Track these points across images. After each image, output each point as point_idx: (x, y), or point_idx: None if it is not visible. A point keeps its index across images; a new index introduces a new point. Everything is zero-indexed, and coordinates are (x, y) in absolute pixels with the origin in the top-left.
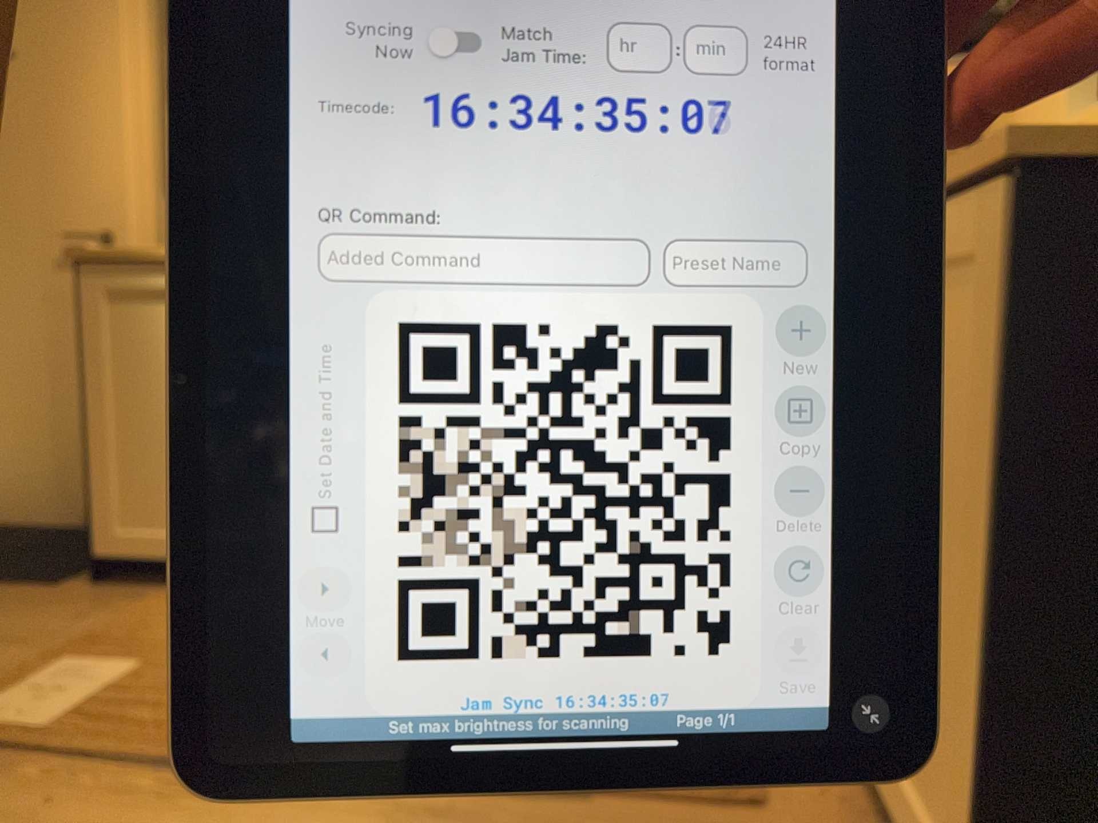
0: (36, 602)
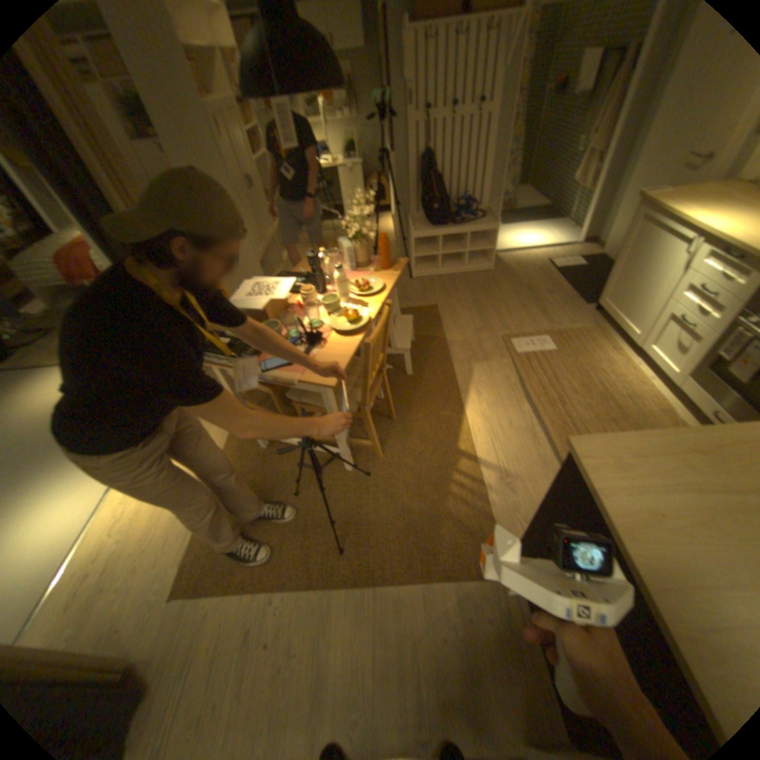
0: (574, 308)
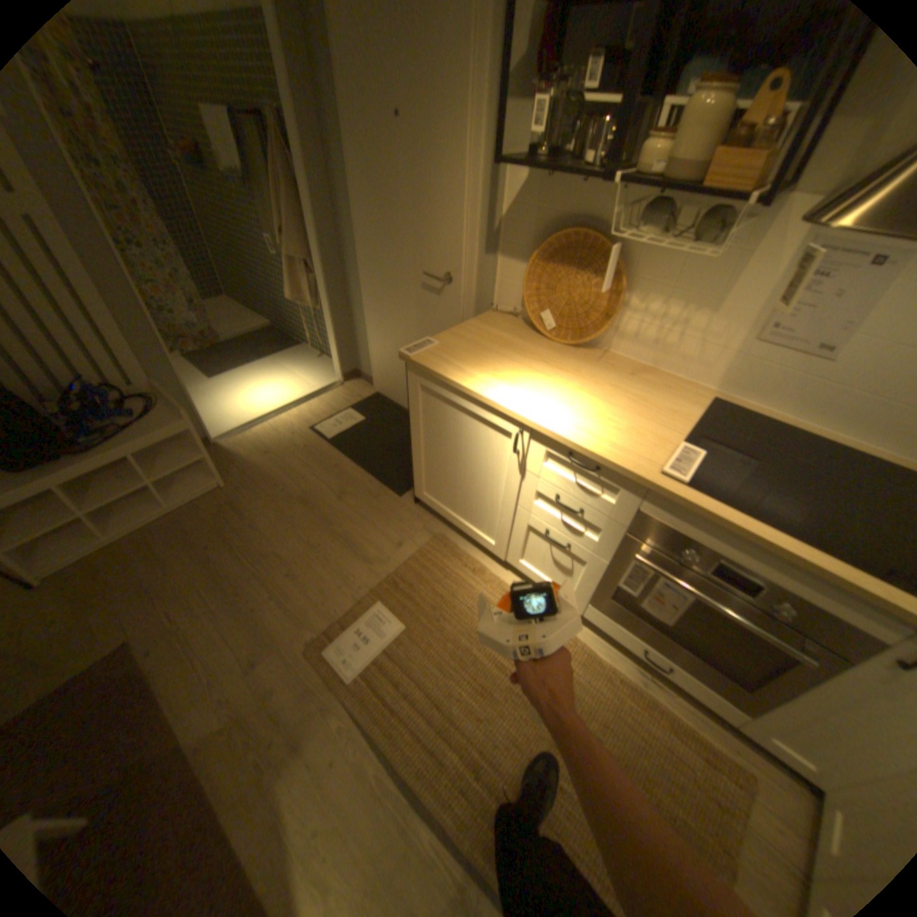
0: (390, 514)
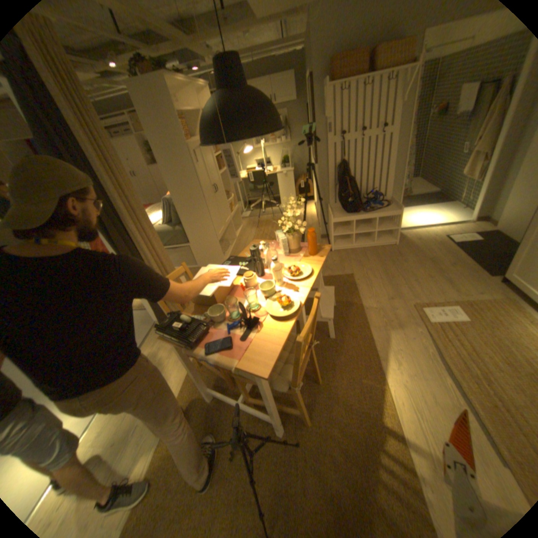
0: (481, 280)
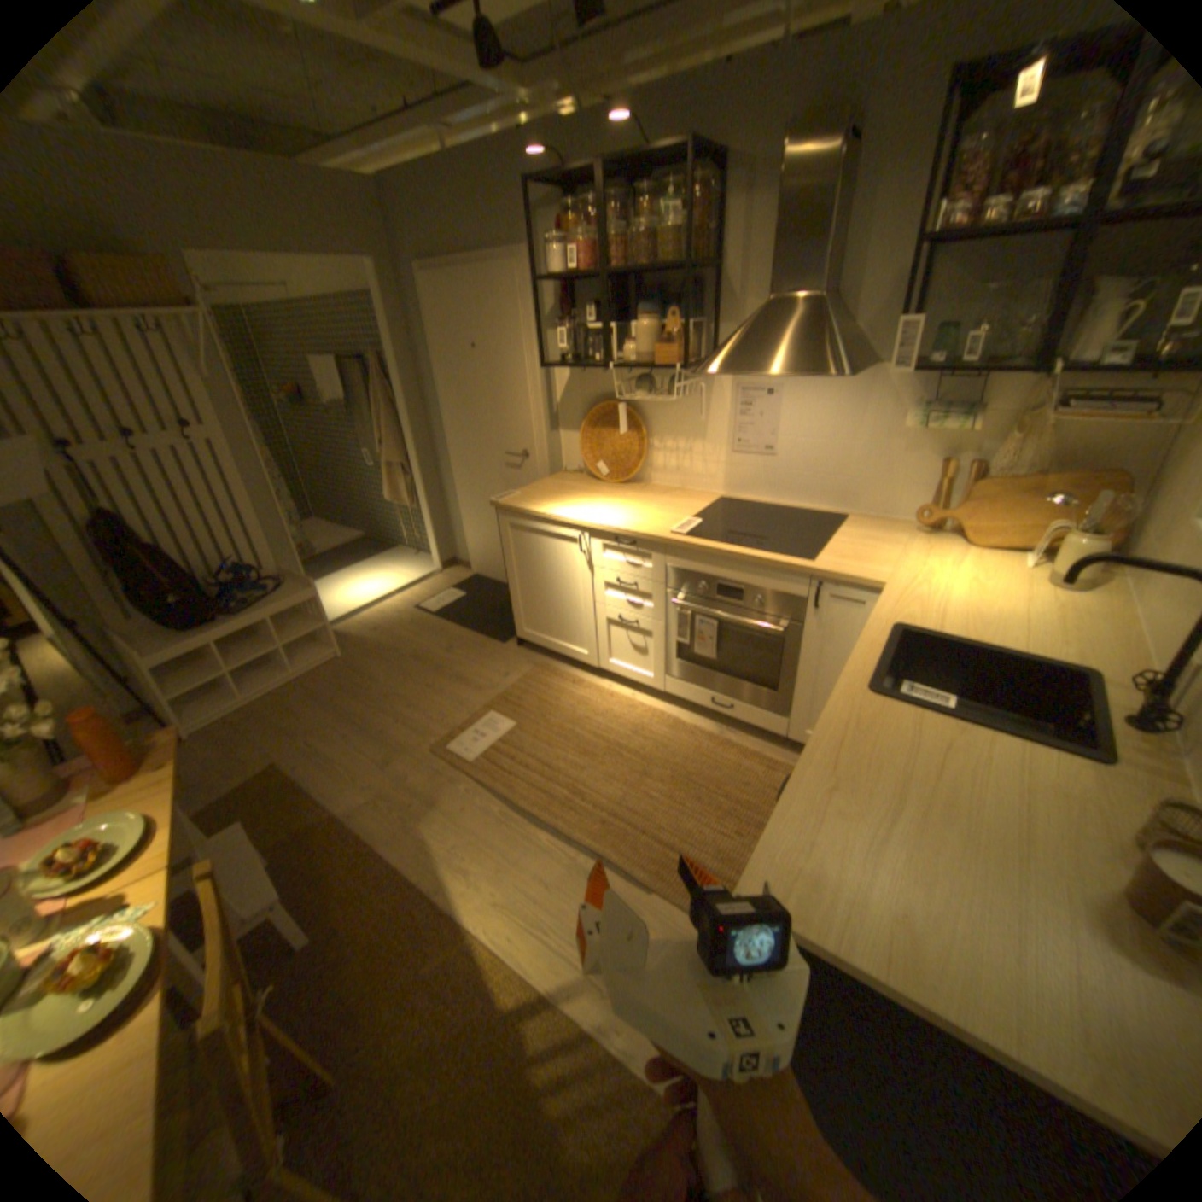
0: (496, 656)
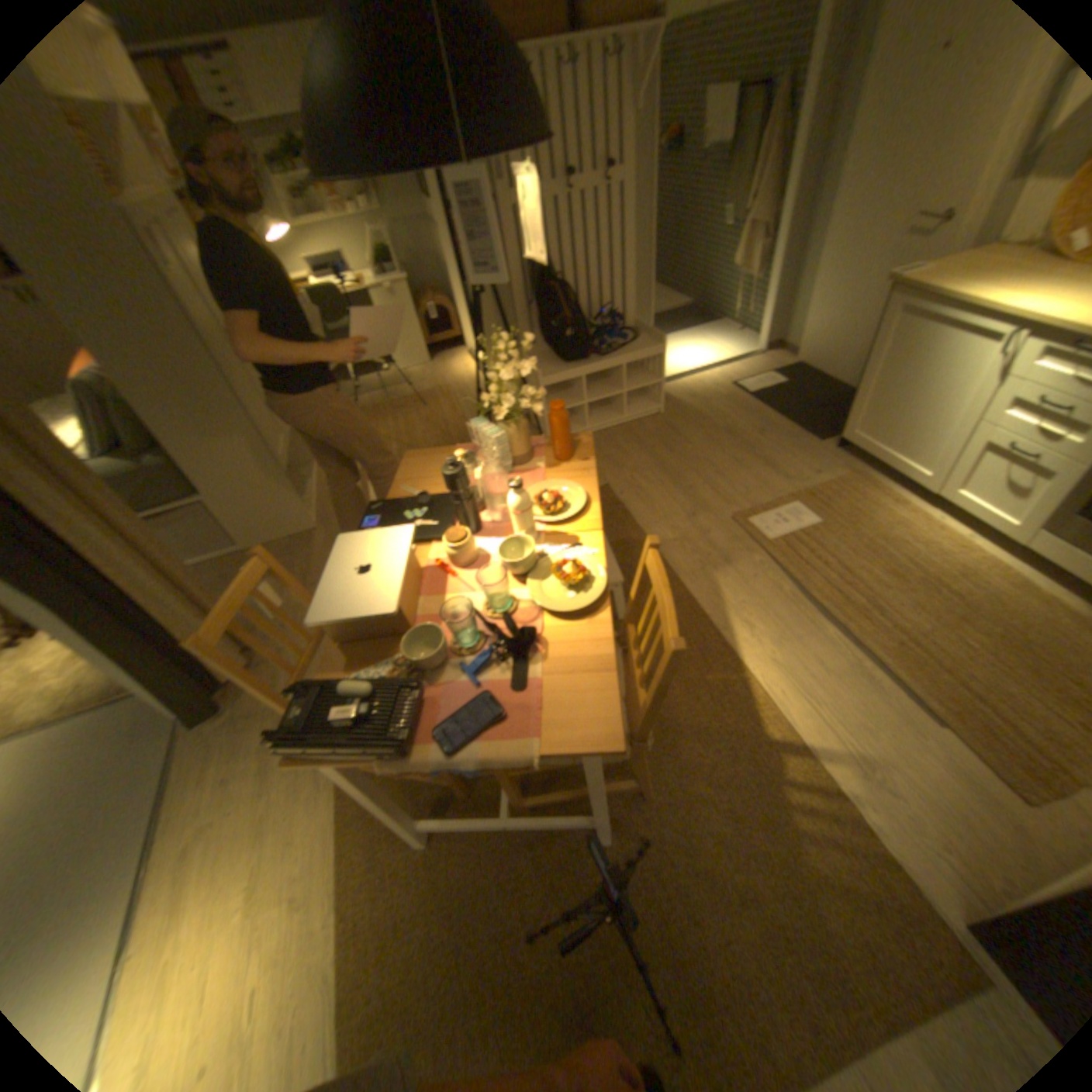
0: (809, 451)
